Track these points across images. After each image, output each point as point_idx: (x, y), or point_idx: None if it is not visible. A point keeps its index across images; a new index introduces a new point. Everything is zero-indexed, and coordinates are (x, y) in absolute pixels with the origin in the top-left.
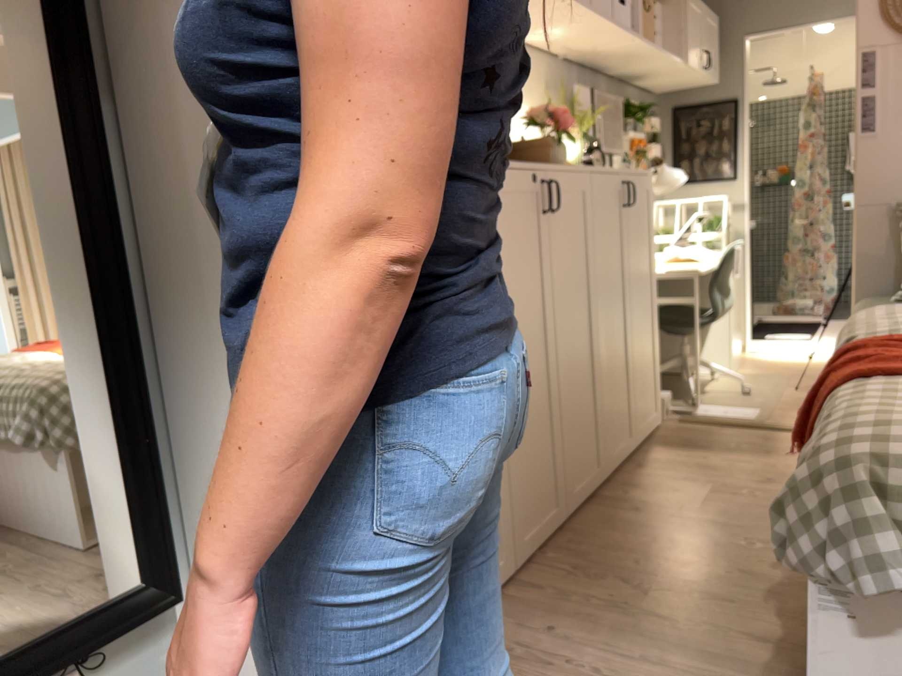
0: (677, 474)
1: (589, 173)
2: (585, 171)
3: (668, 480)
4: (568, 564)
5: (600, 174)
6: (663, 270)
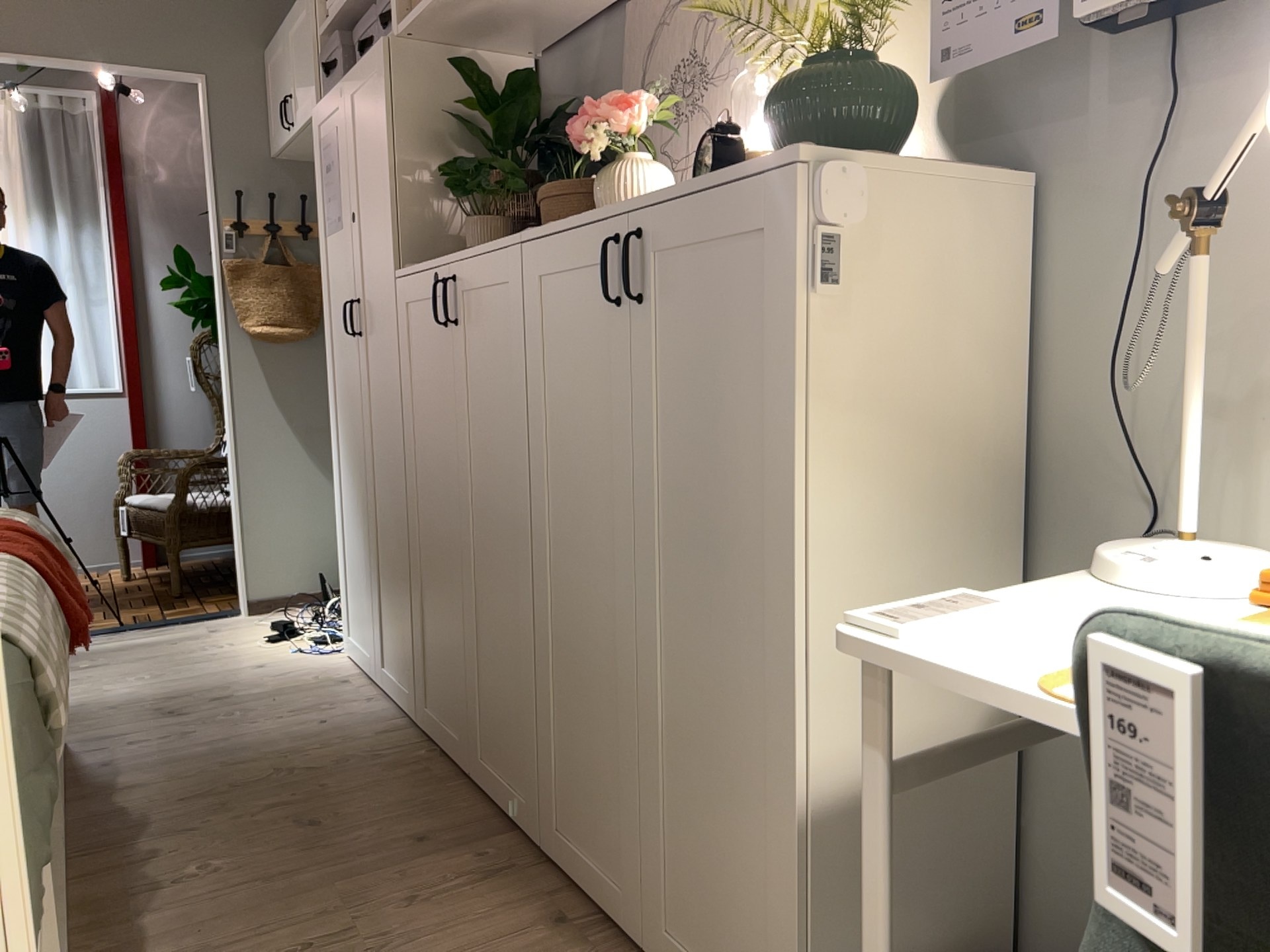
0: (467, 948)
1: (514, 248)
2: (510, 246)
3: (461, 925)
4: (390, 759)
5: (542, 240)
6: (1036, 618)
